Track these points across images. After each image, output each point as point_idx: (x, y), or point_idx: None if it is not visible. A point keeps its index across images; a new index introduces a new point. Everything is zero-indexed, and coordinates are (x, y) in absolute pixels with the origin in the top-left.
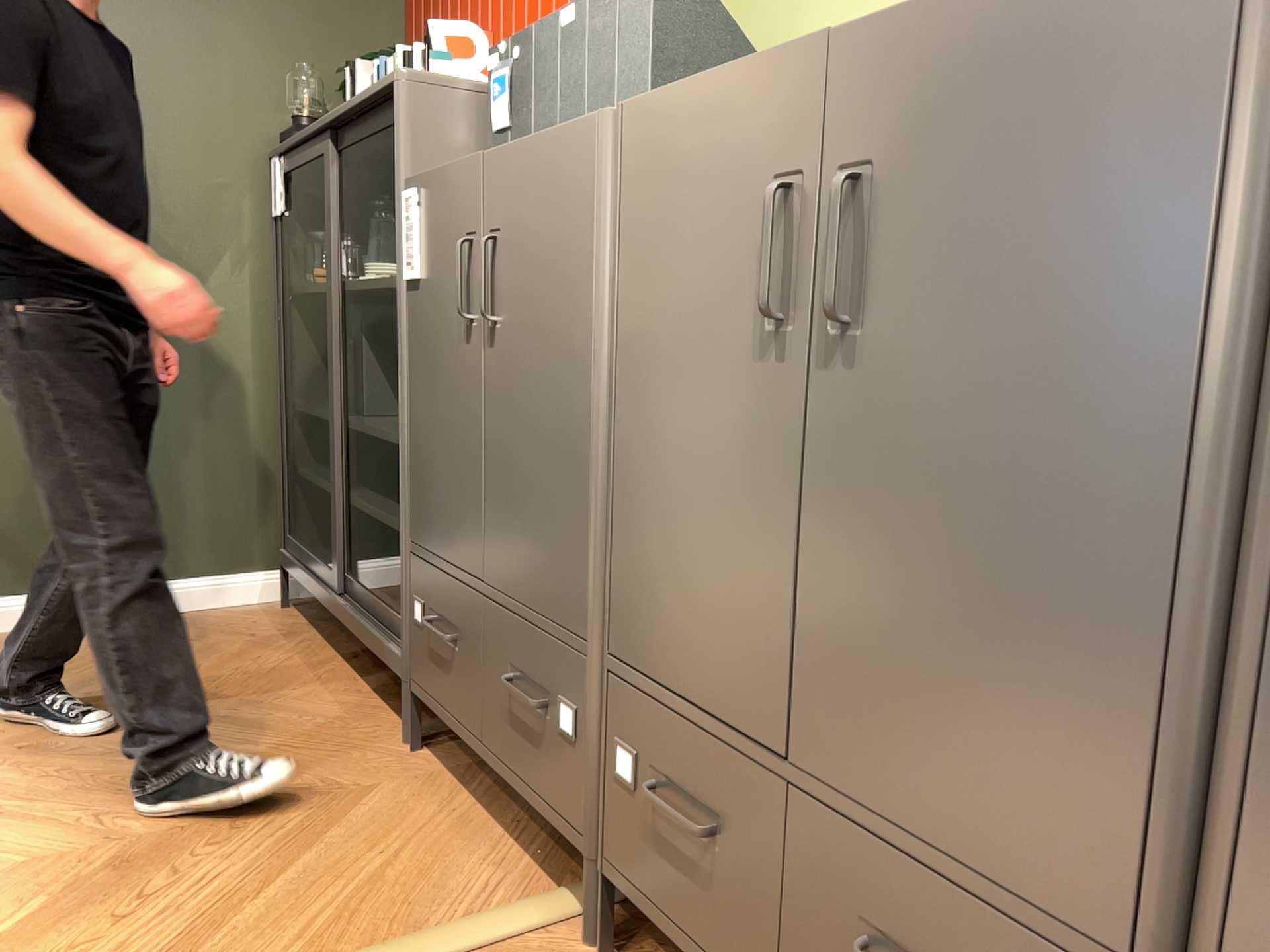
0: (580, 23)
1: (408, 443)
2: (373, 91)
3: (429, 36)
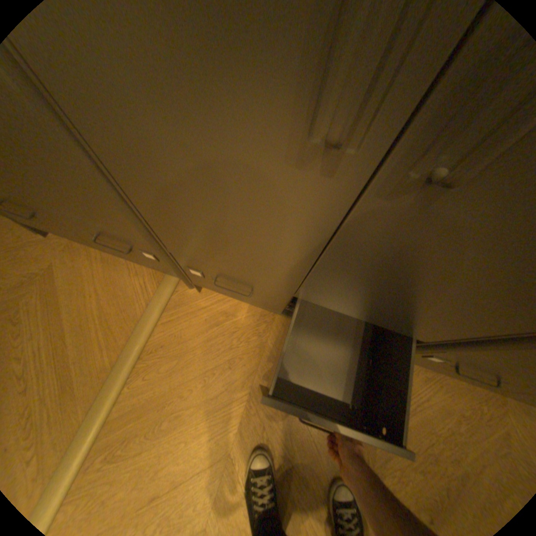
0: None
1: None
2: None
3: None
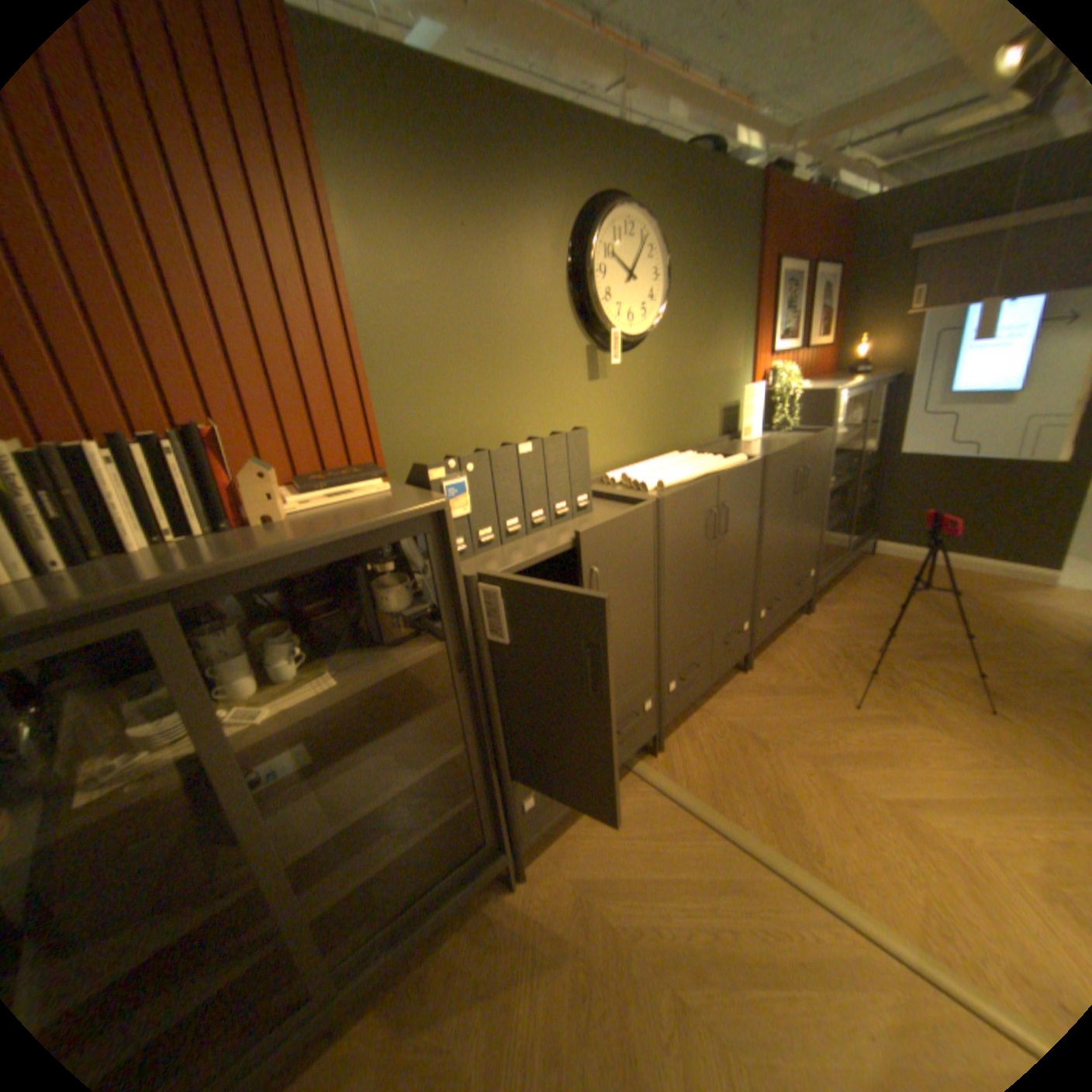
0: (538, 450)
1: (504, 730)
2: (382, 518)
3: (194, 433)
